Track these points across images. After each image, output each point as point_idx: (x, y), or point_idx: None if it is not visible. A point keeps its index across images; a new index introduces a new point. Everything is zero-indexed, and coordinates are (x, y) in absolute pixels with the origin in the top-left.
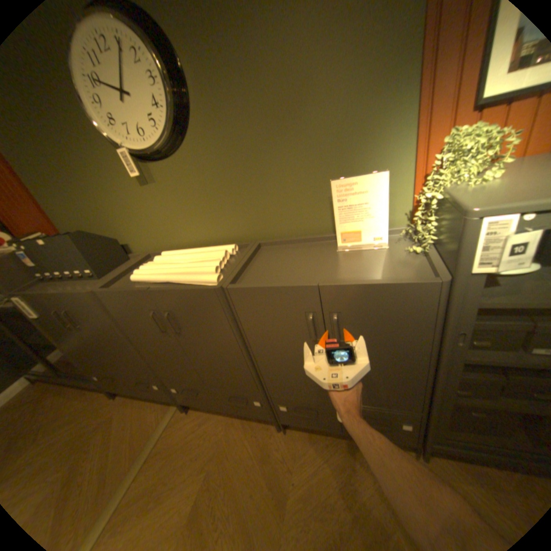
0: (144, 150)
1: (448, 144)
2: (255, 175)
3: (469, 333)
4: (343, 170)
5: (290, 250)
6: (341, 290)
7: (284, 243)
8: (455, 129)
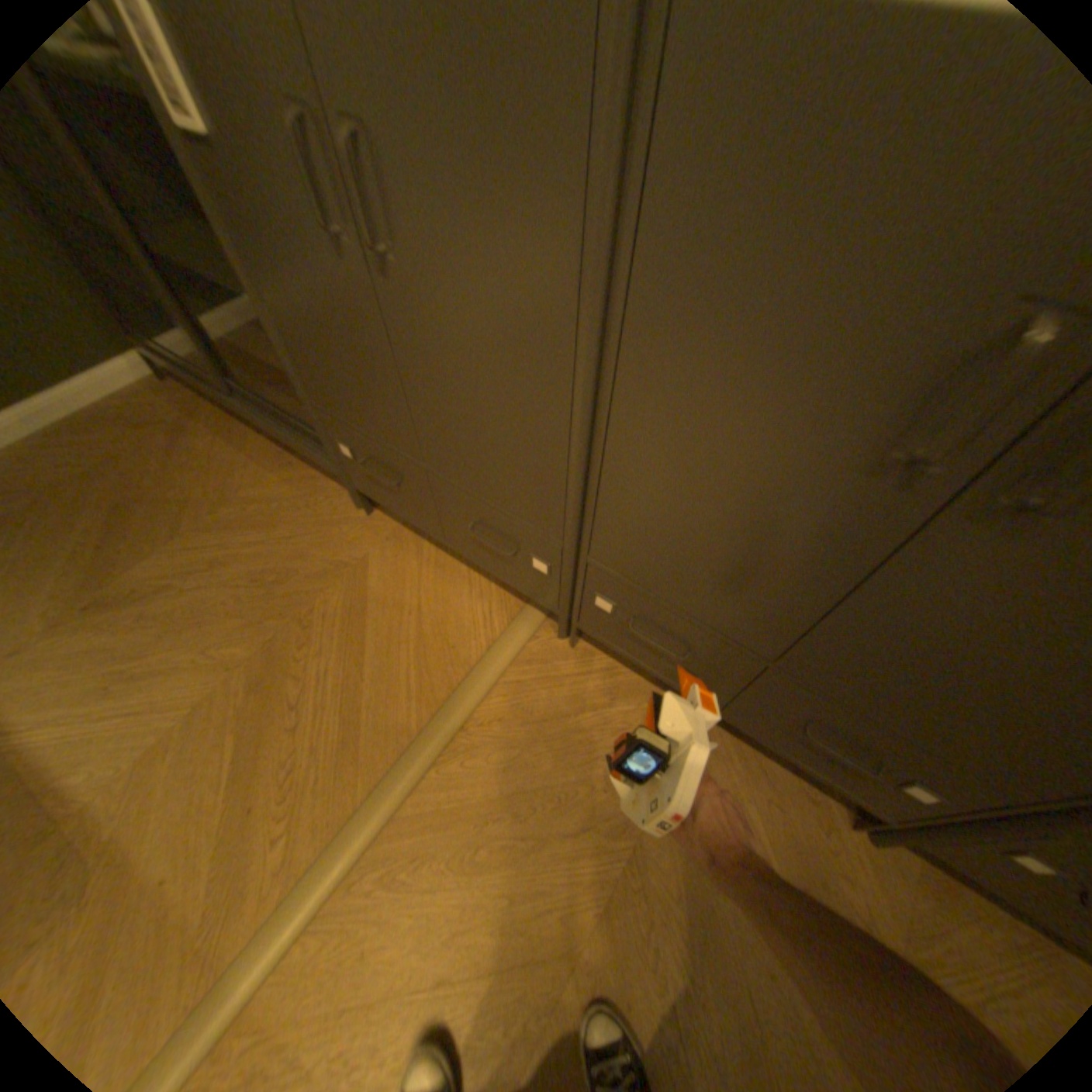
0: None
1: None
2: None
3: None
4: None
5: None
6: None
7: None
8: None
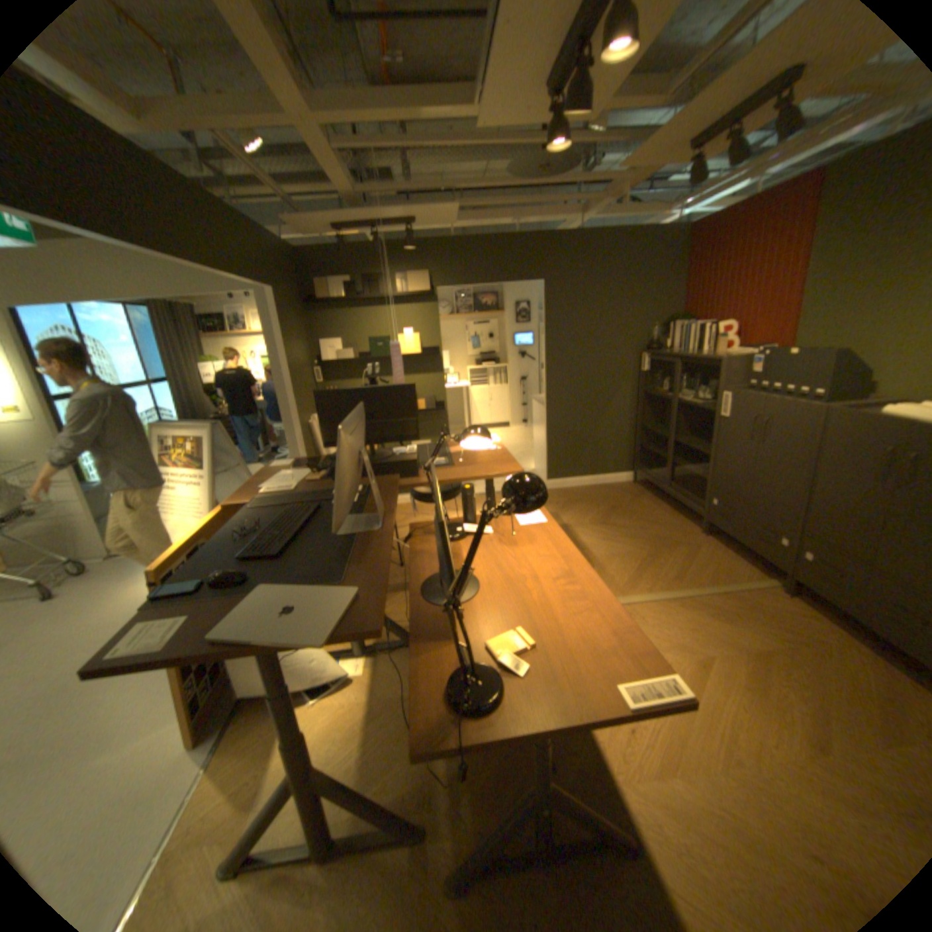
0: None
1: None
2: None
3: None
4: None
5: None
6: None
7: None
8: None
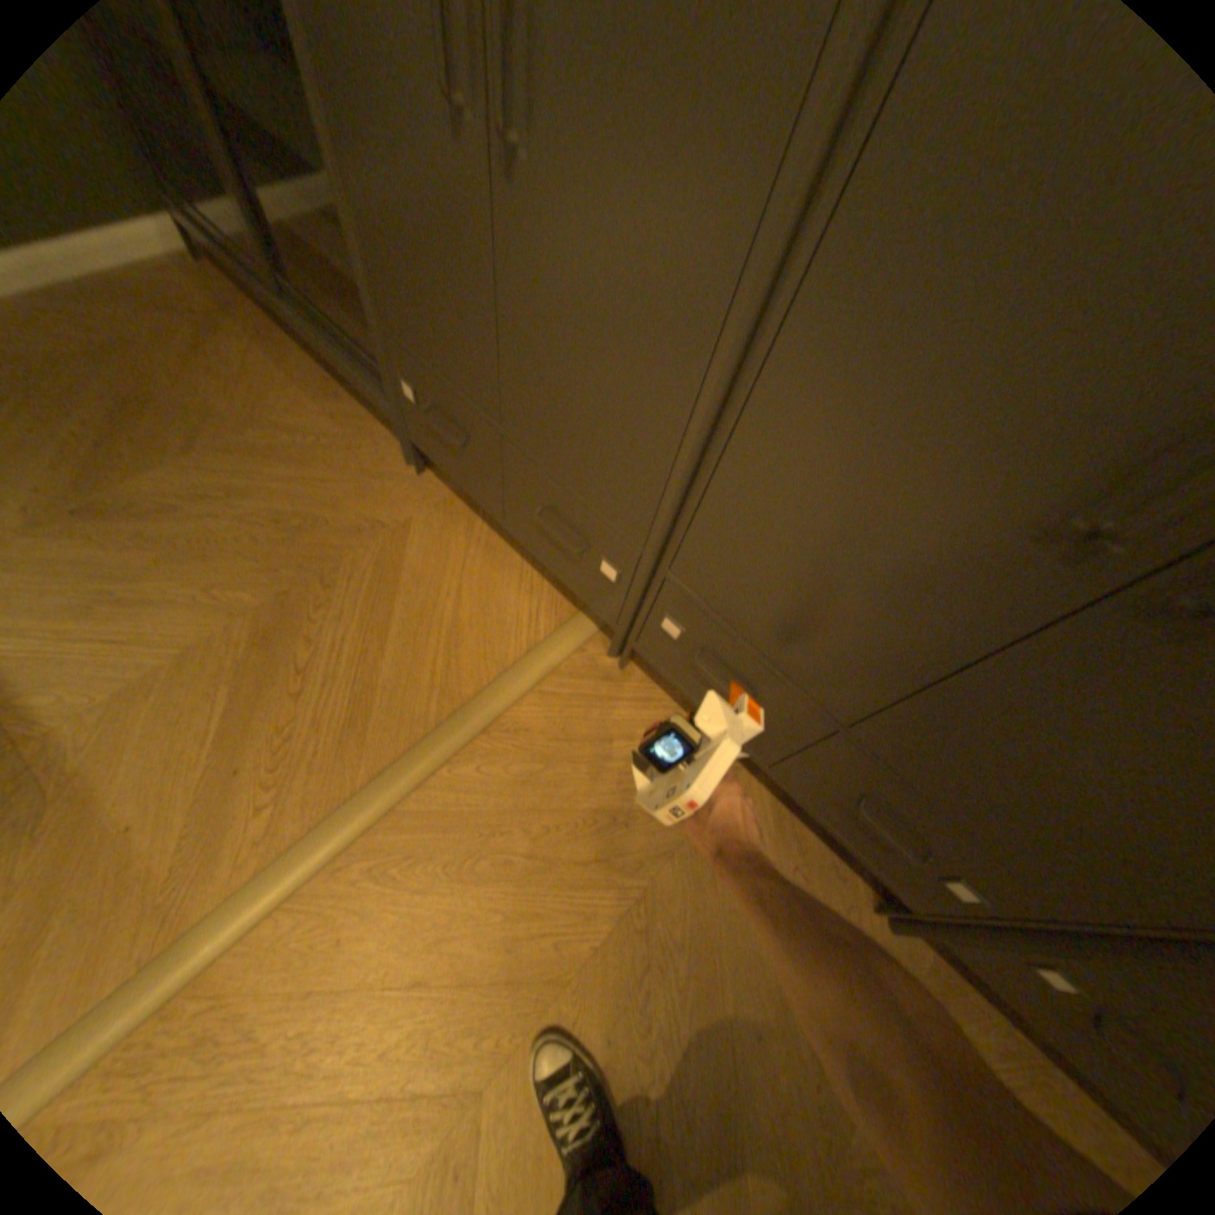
0: None
1: None
2: None
3: None
4: None
5: None
6: None
7: None
8: None
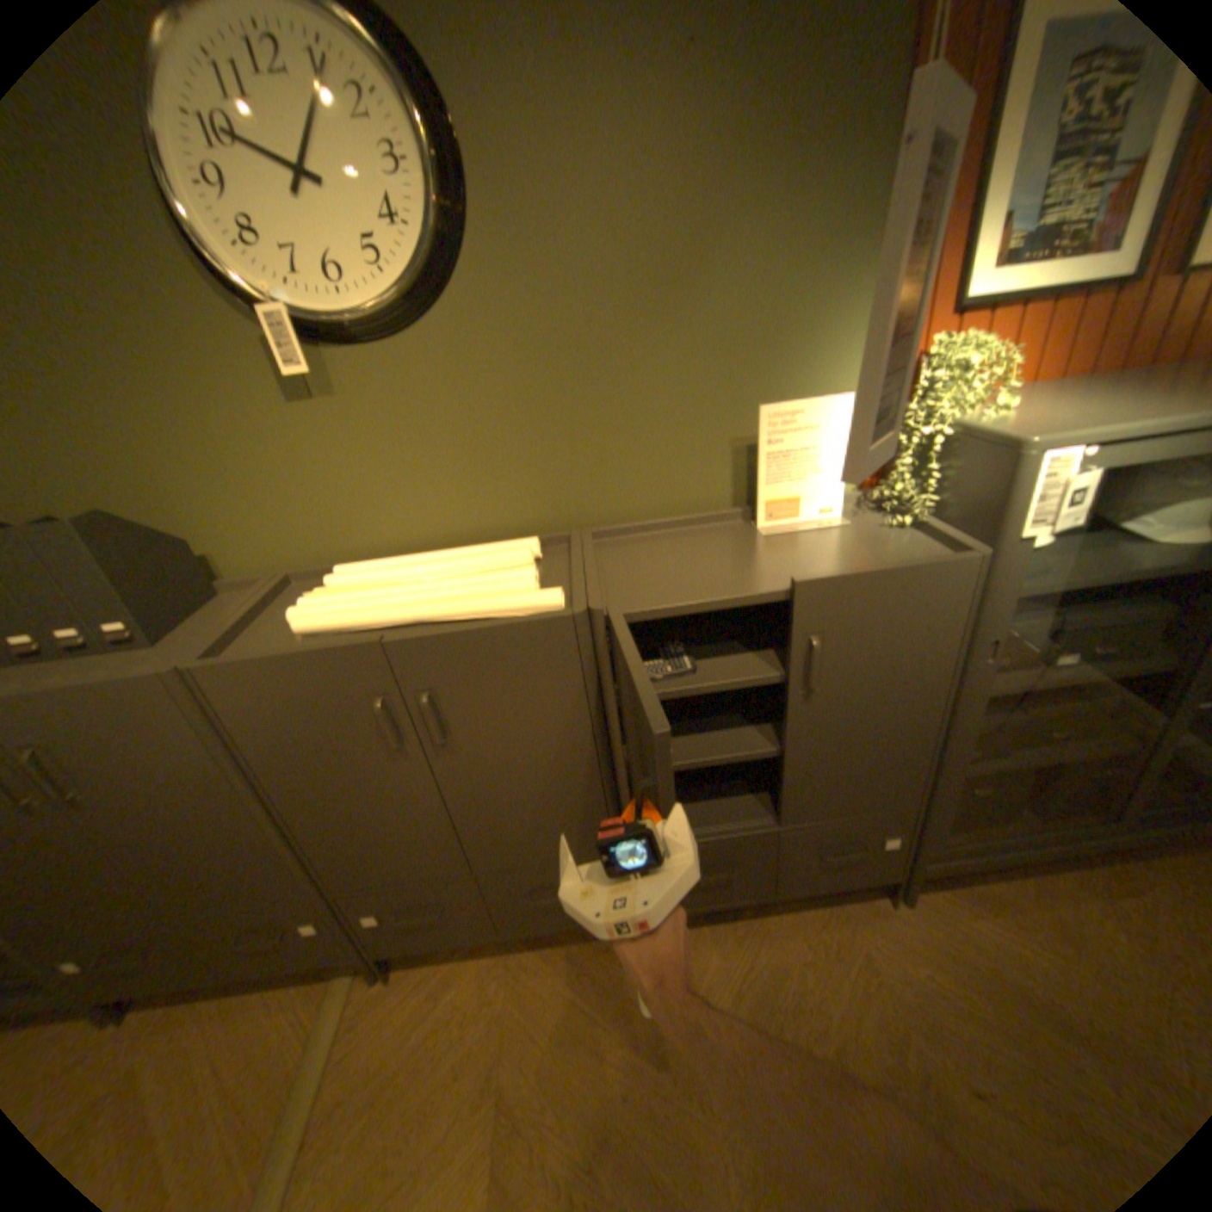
0: (338, 313)
1: (937, 358)
2: (593, 392)
3: (1004, 640)
4: (761, 391)
5: (664, 542)
6: (835, 587)
7: (645, 531)
8: (948, 336)
